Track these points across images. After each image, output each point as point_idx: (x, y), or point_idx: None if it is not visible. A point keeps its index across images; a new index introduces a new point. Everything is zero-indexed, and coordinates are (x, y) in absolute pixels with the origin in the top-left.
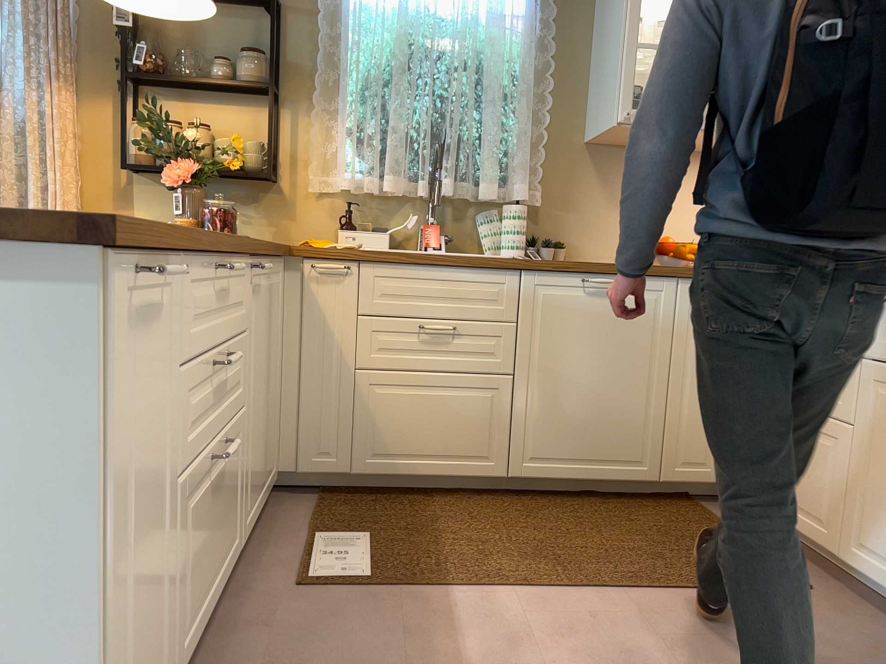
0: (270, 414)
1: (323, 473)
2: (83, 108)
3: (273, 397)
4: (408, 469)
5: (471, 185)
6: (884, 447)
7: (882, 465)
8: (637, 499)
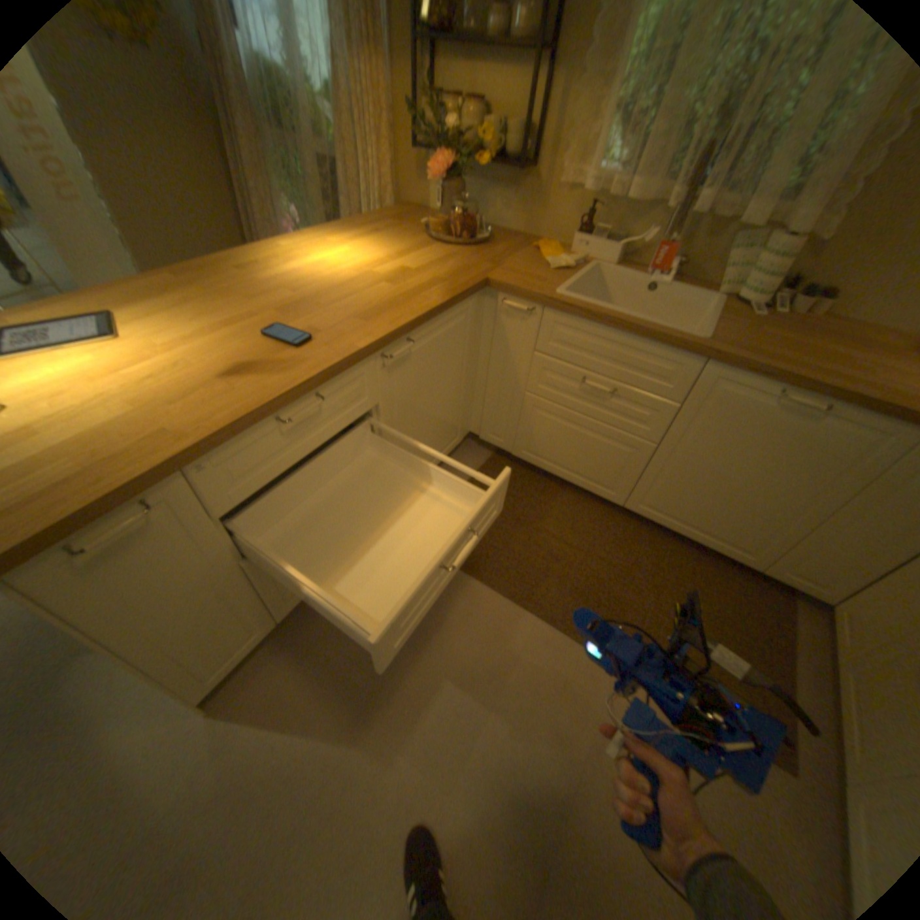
0: (447, 416)
1: (495, 446)
2: (392, 71)
3: (454, 402)
4: (550, 469)
5: (744, 196)
6: None
7: None
8: (735, 569)
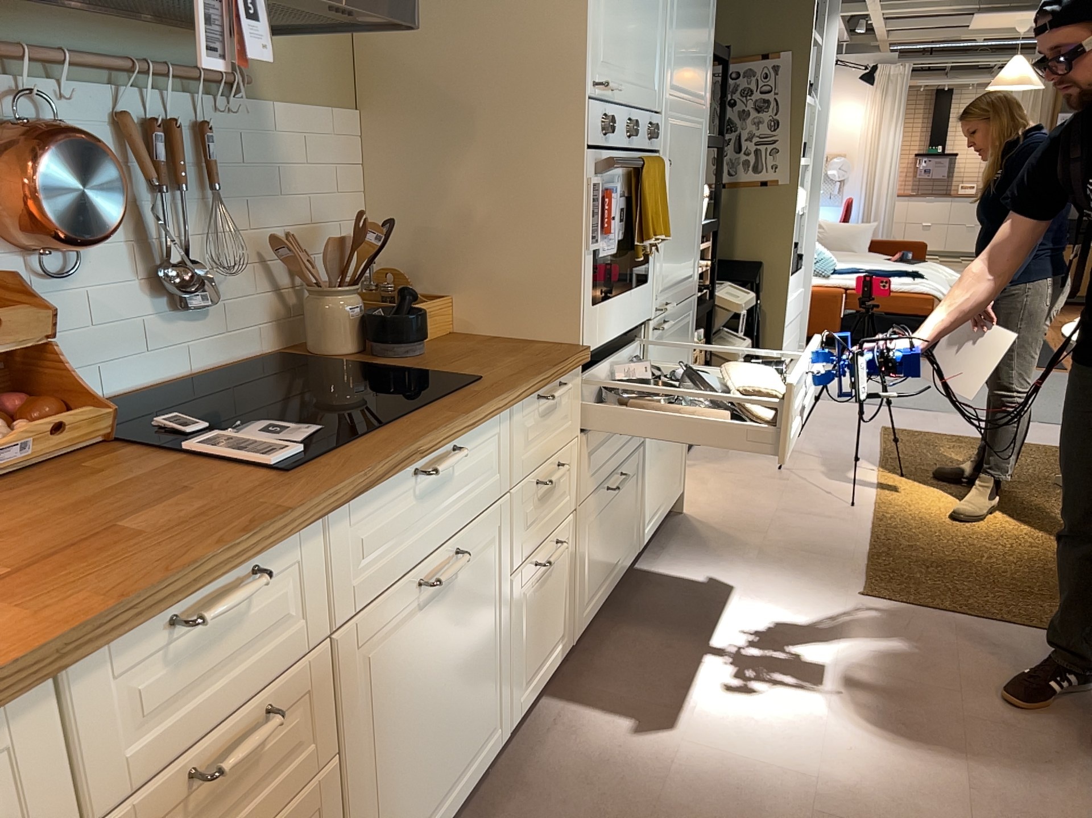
0: None
1: None
2: None
3: None
4: None
5: None
6: (385, 716)
7: (387, 741)
8: None
